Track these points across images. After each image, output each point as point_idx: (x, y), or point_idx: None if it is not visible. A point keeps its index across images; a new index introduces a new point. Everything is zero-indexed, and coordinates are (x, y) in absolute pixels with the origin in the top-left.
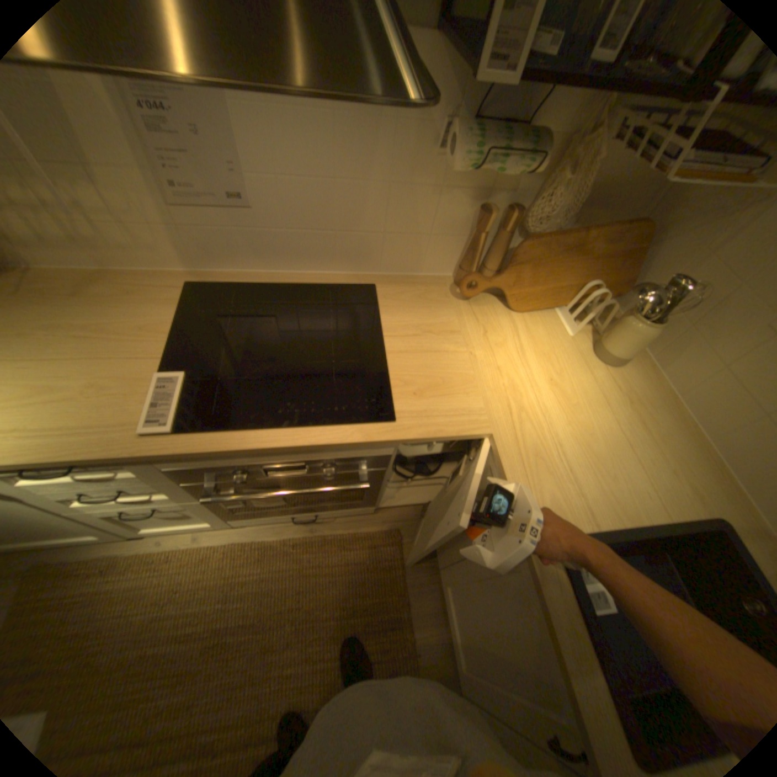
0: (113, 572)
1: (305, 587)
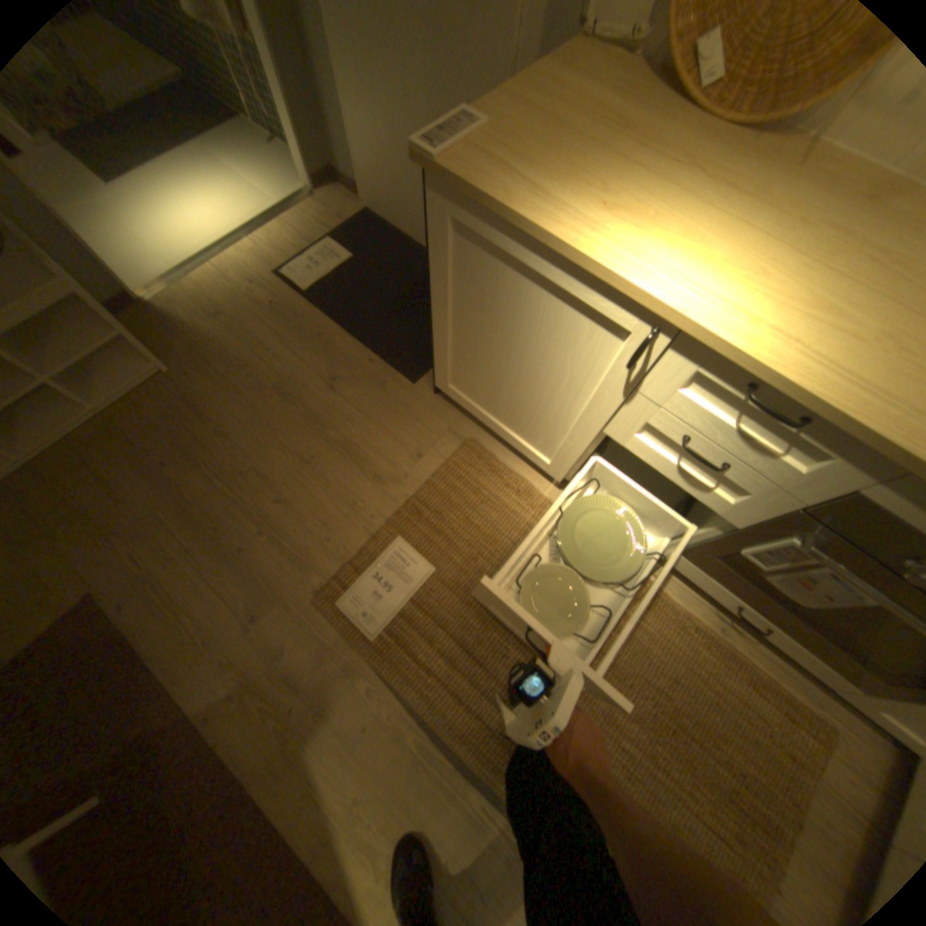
0: (528, 500)
1: (690, 684)
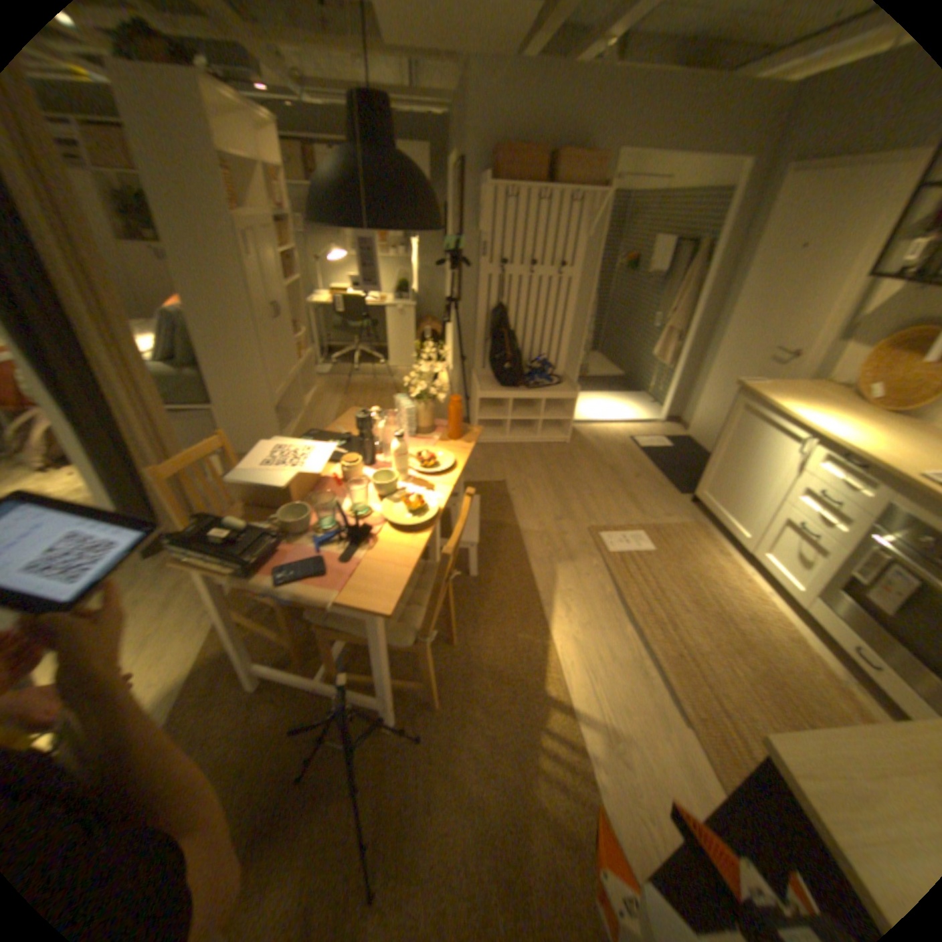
0: (725, 557)
1: (800, 680)
